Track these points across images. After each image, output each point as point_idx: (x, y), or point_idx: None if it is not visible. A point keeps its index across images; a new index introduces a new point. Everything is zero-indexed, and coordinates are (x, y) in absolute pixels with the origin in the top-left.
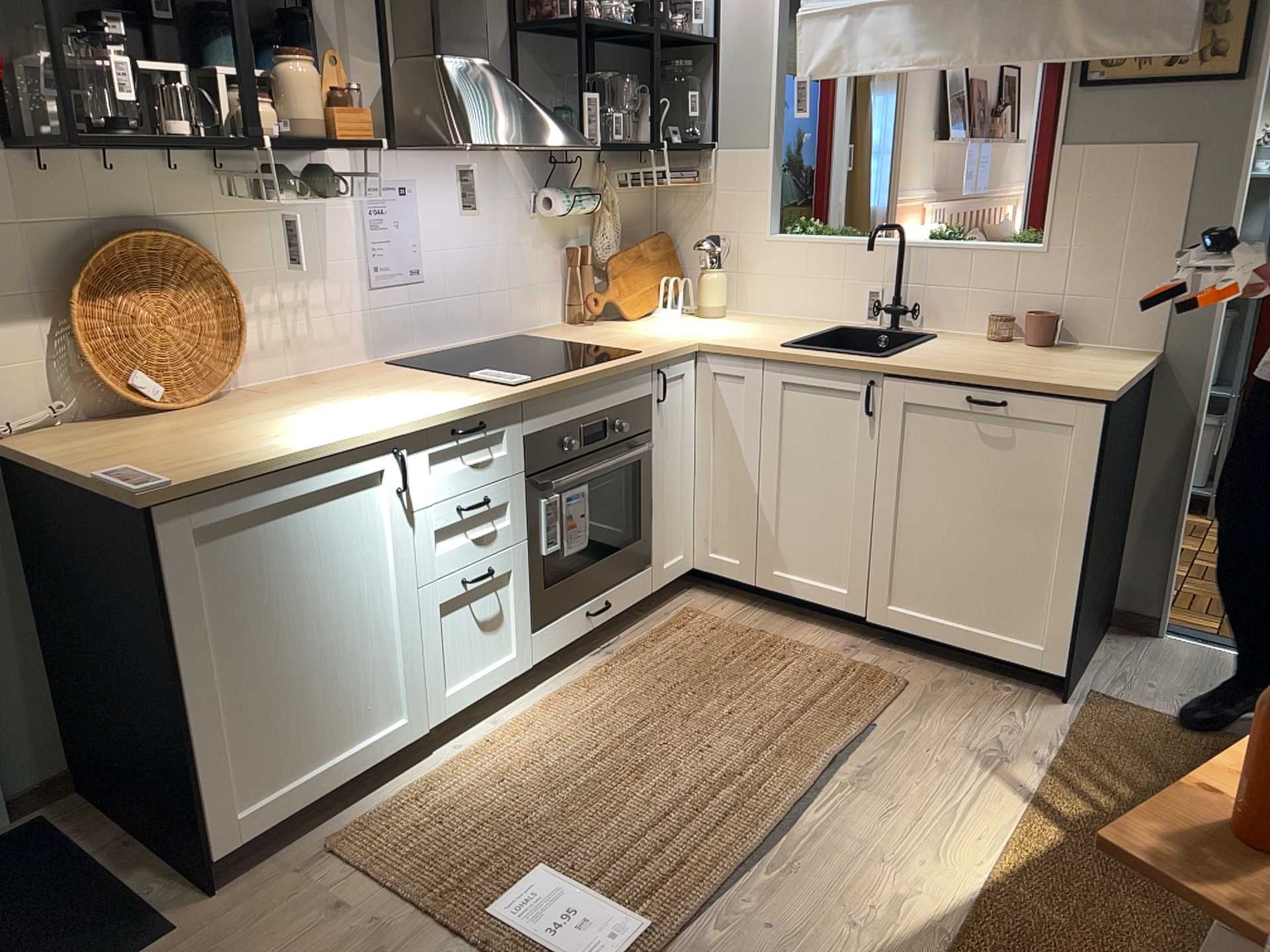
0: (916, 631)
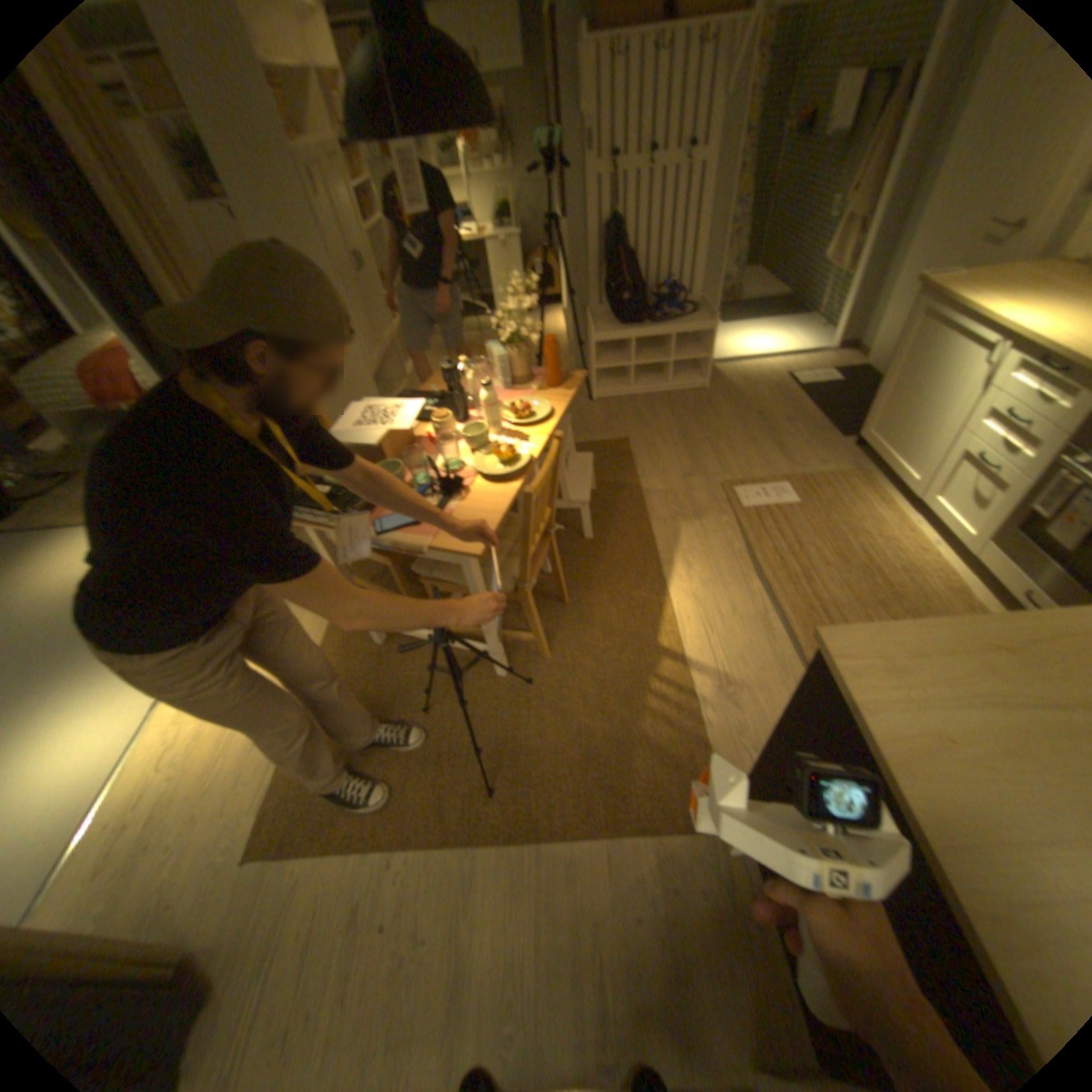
0: None
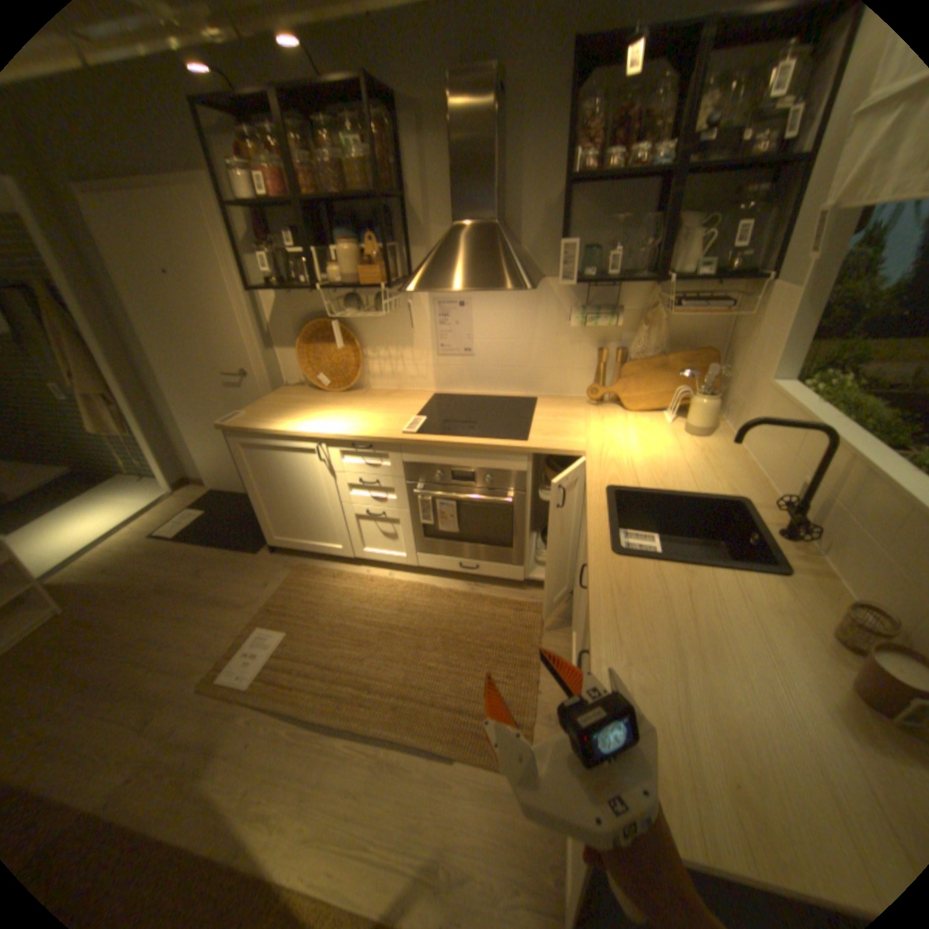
0: None
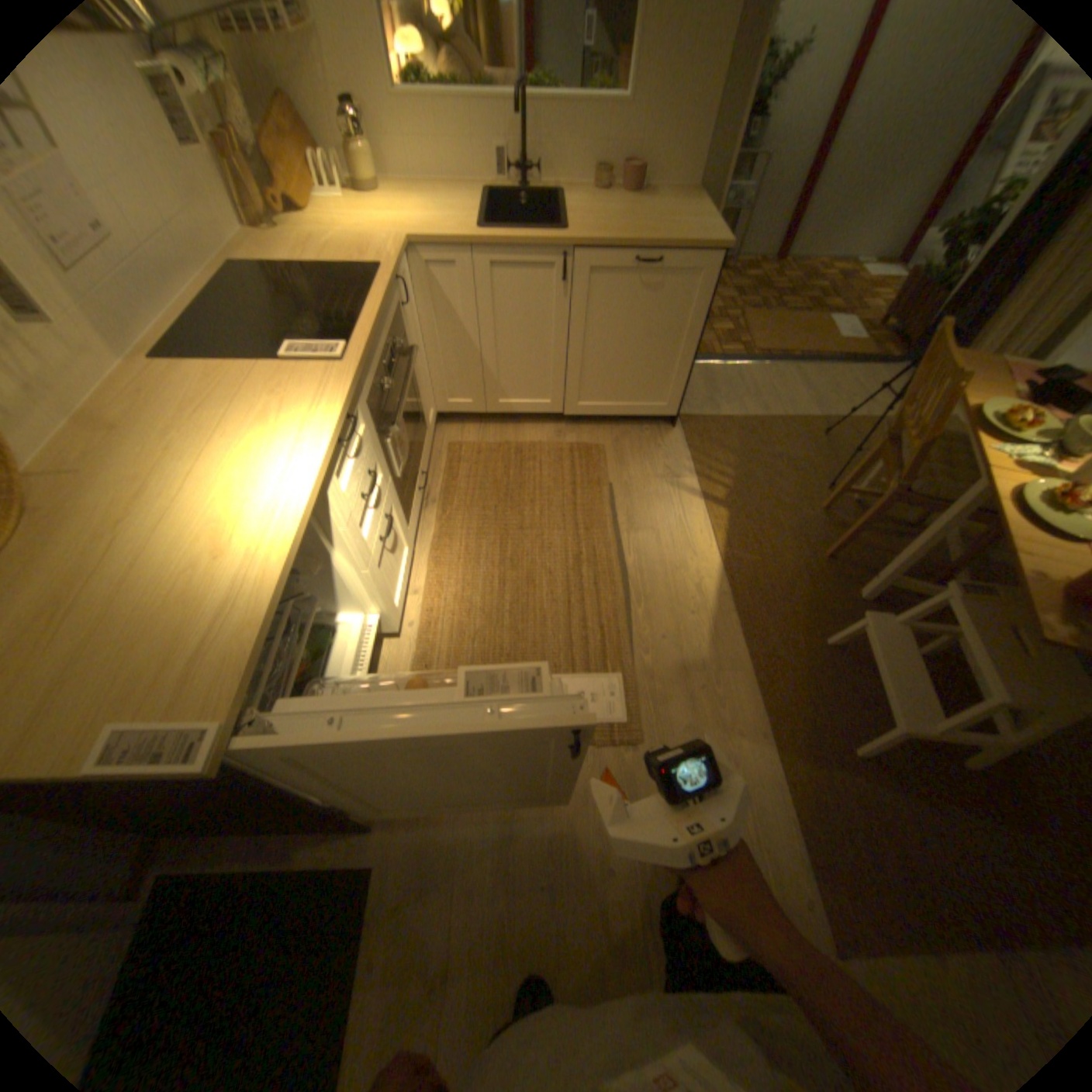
0: (592, 415)
